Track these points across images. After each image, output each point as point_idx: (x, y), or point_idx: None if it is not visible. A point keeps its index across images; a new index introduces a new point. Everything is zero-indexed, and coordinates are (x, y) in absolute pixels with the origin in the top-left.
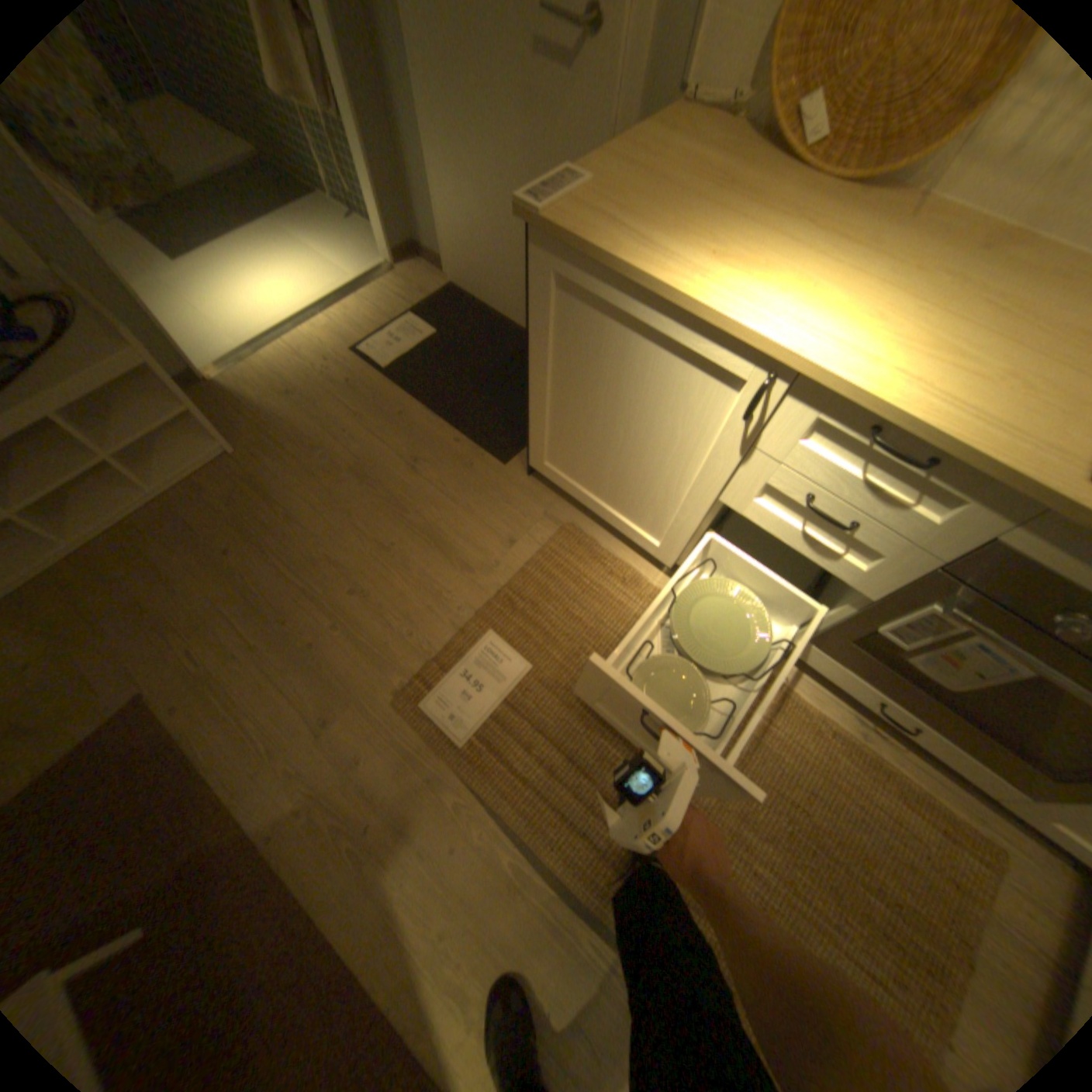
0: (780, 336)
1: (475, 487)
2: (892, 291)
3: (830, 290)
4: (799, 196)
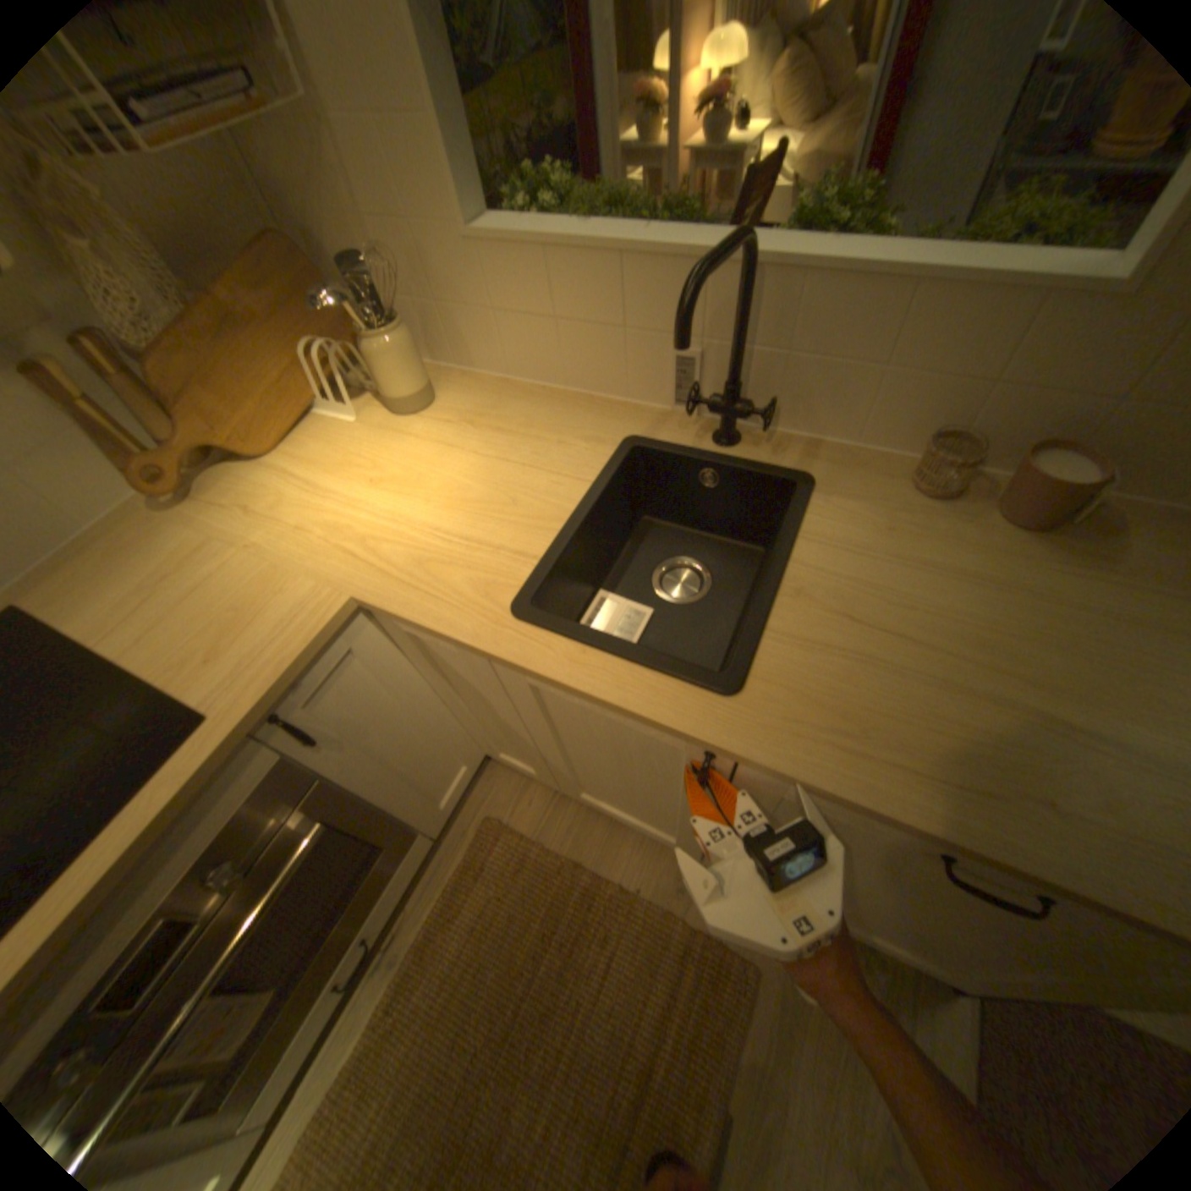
0: None
1: None
2: None
3: None
4: None
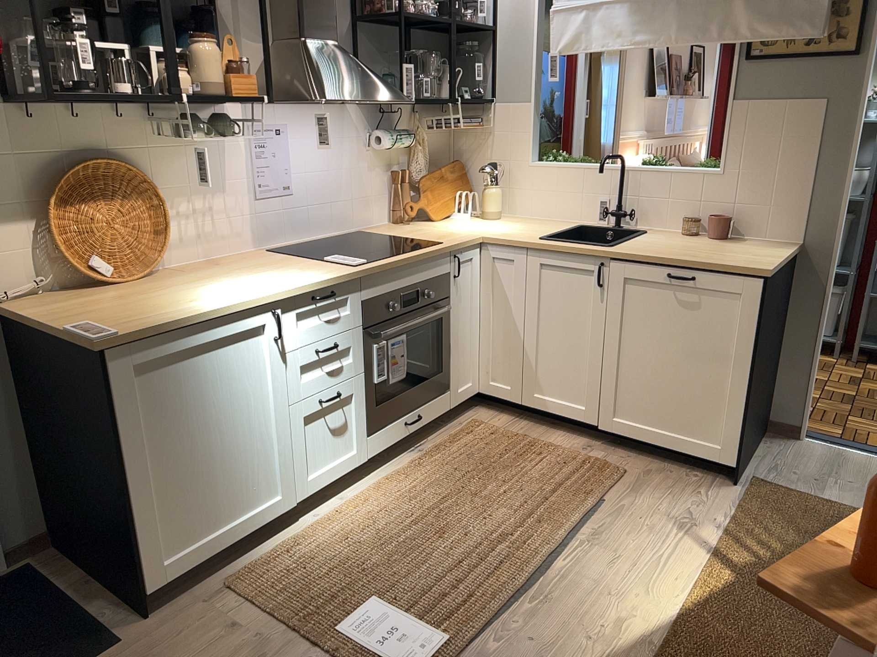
0: (264, 295)
1: None
2: (241, 279)
3: (235, 286)
4: (149, 287)
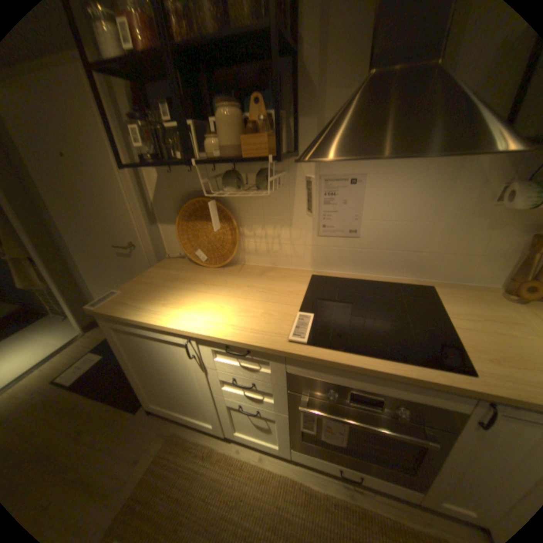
0: (180, 326)
1: (114, 435)
2: (226, 297)
3: (203, 304)
4: (199, 276)
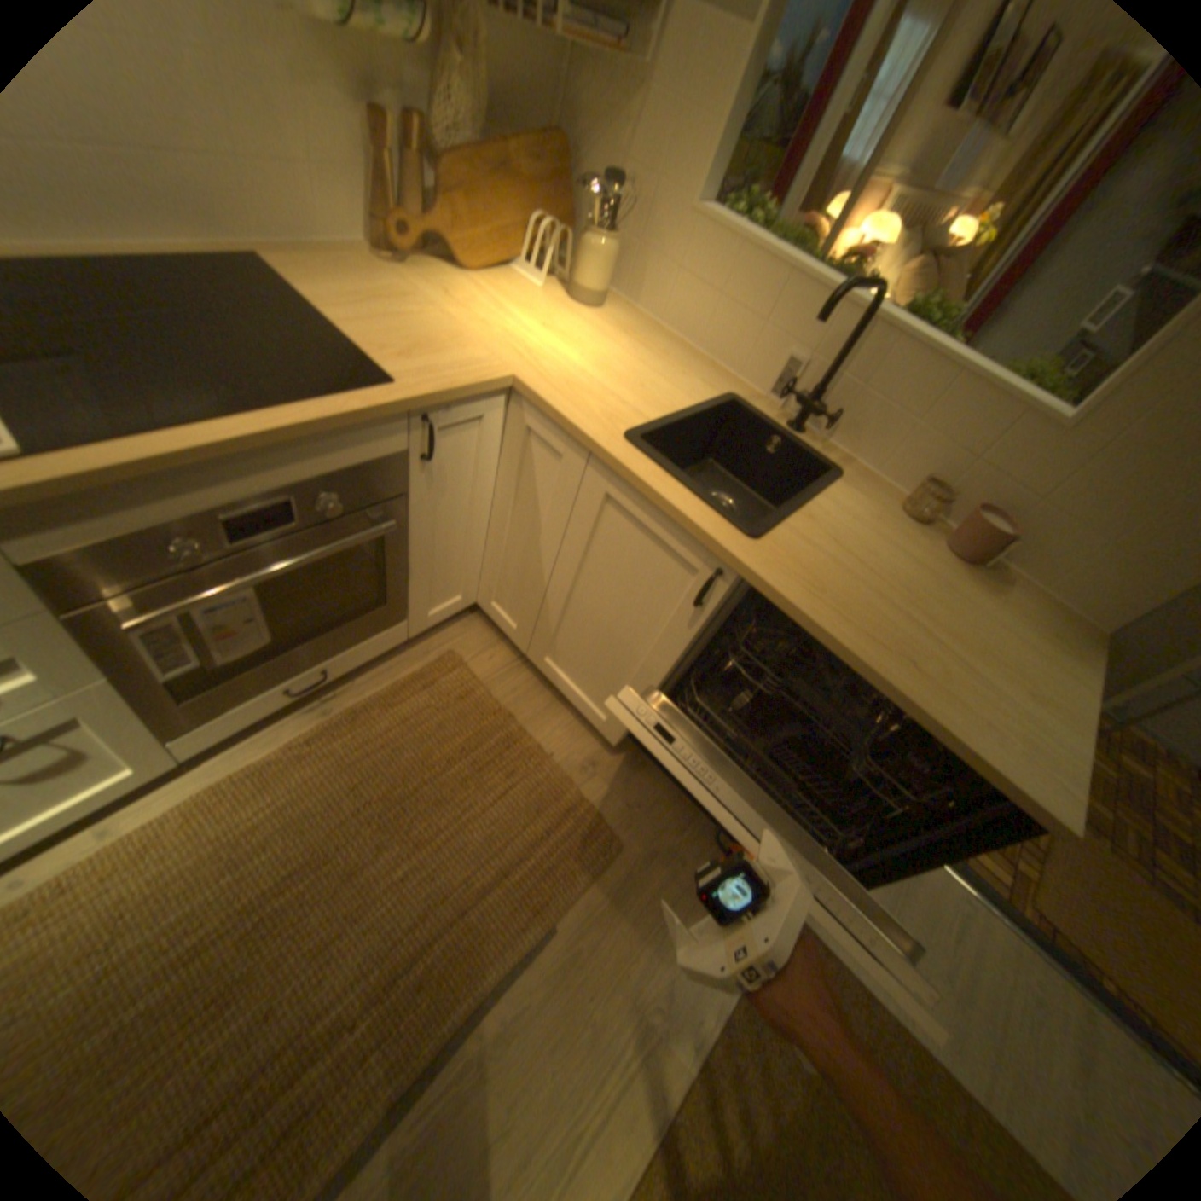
0: None
1: None
2: None
3: None
4: None
